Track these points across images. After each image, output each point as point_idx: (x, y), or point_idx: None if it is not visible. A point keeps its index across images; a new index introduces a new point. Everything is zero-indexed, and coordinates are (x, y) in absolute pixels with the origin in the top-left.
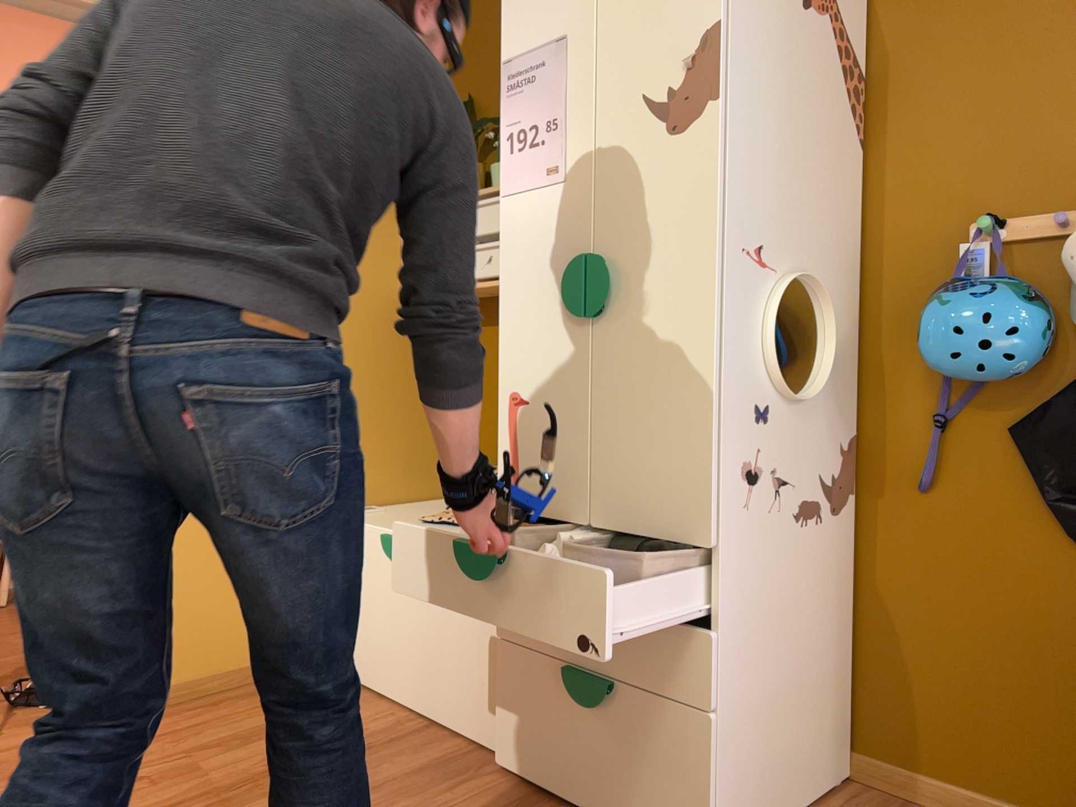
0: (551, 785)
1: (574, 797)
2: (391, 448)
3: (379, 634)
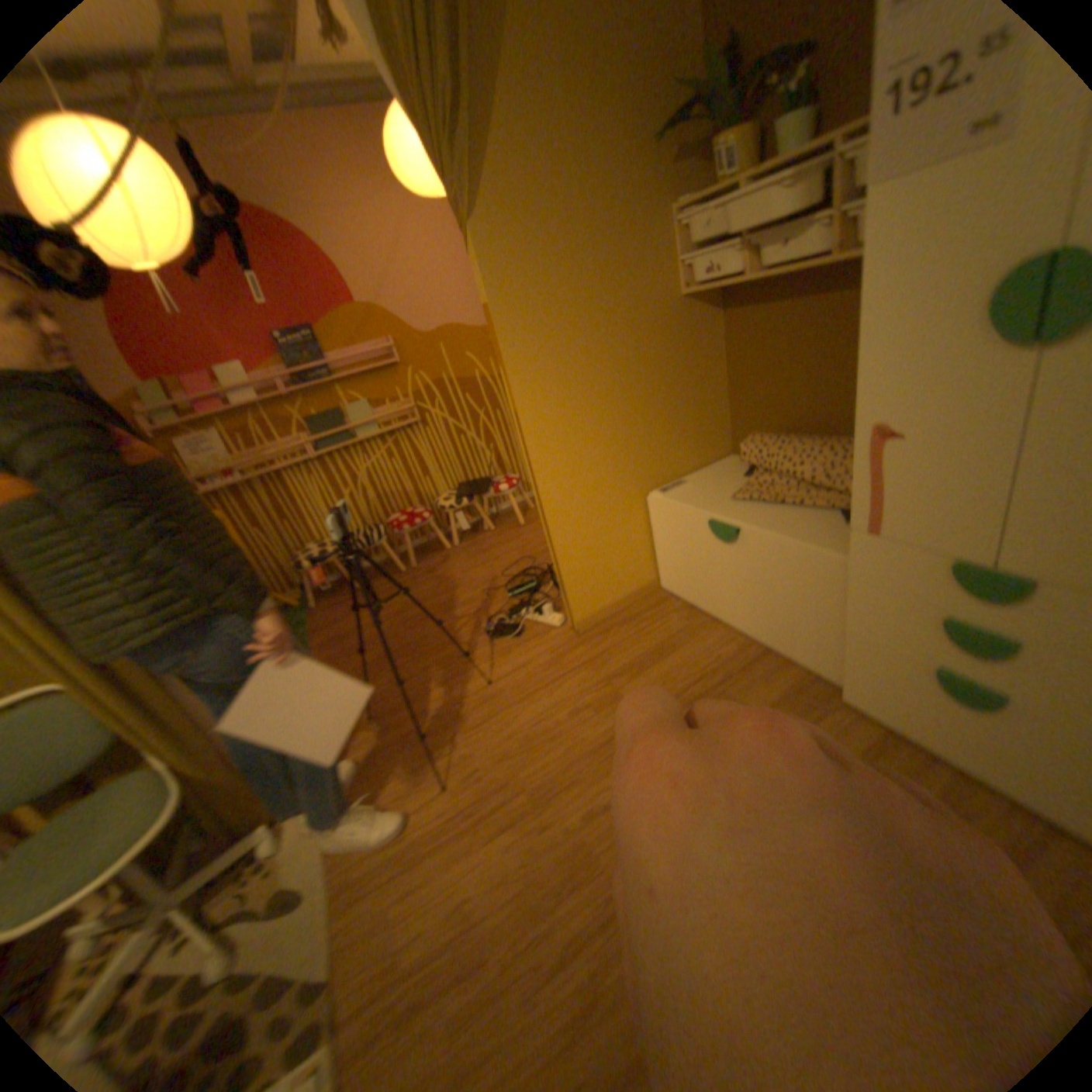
0: (908, 730)
1: (938, 747)
2: (688, 427)
3: (713, 581)
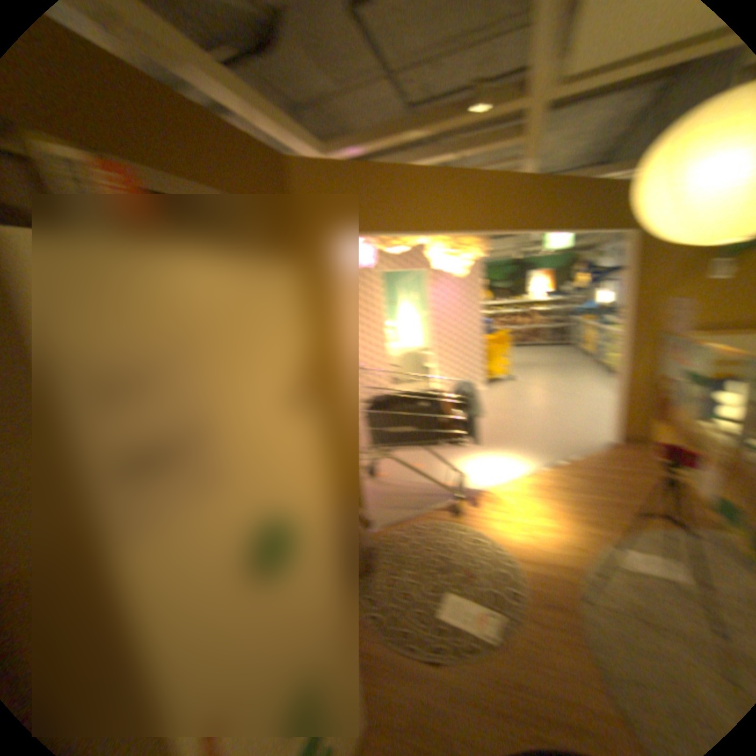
0: None
1: None
2: None
3: None
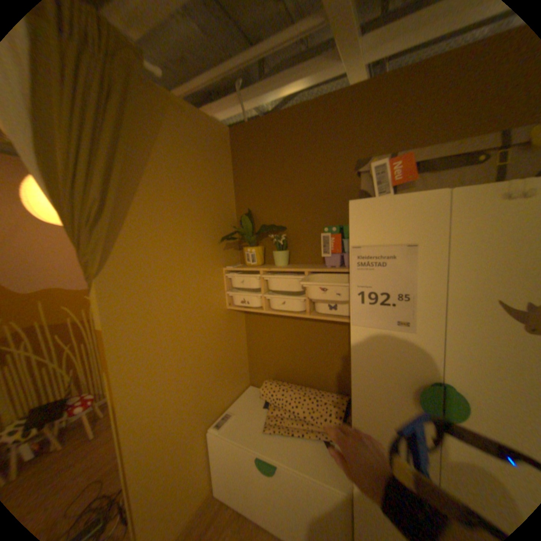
0: None
1: None
2: (229, 379)
3: (256, 499)
